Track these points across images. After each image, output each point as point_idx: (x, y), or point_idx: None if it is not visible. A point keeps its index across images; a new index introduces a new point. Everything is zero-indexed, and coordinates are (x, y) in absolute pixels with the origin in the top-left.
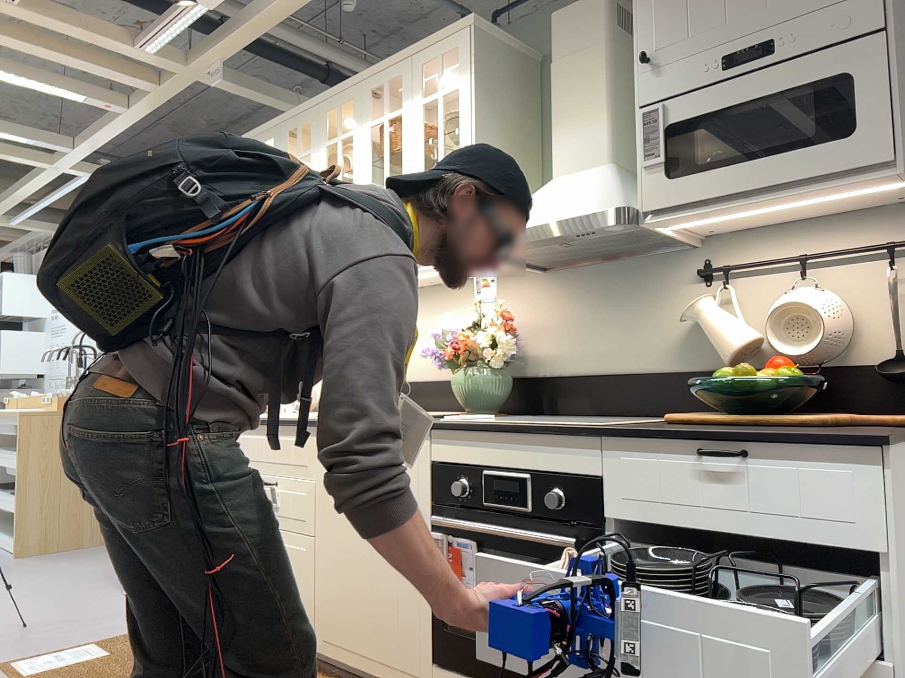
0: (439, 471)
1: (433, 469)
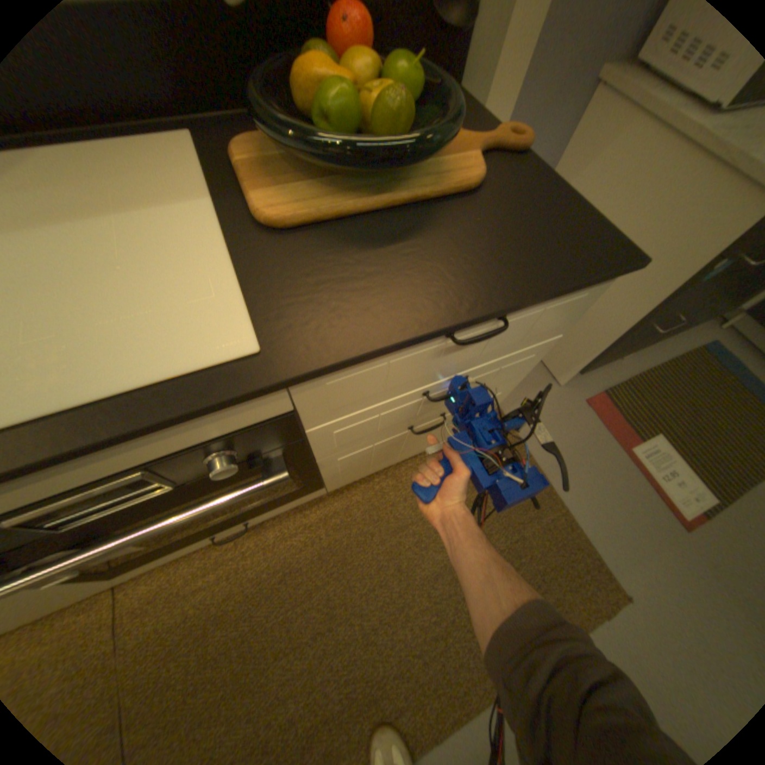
0: None
1: None
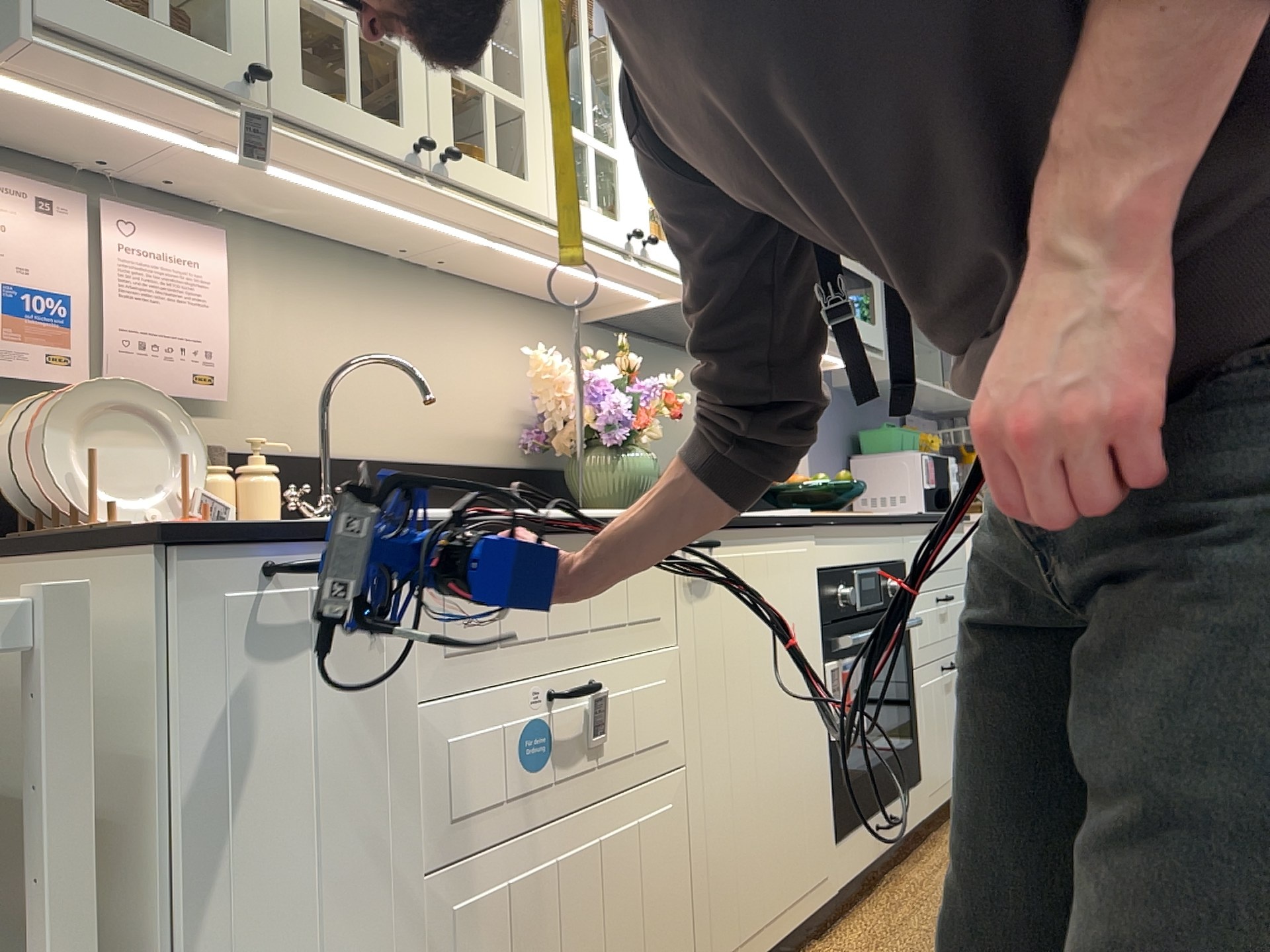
0: (826, 580)
1: (815, 580)
